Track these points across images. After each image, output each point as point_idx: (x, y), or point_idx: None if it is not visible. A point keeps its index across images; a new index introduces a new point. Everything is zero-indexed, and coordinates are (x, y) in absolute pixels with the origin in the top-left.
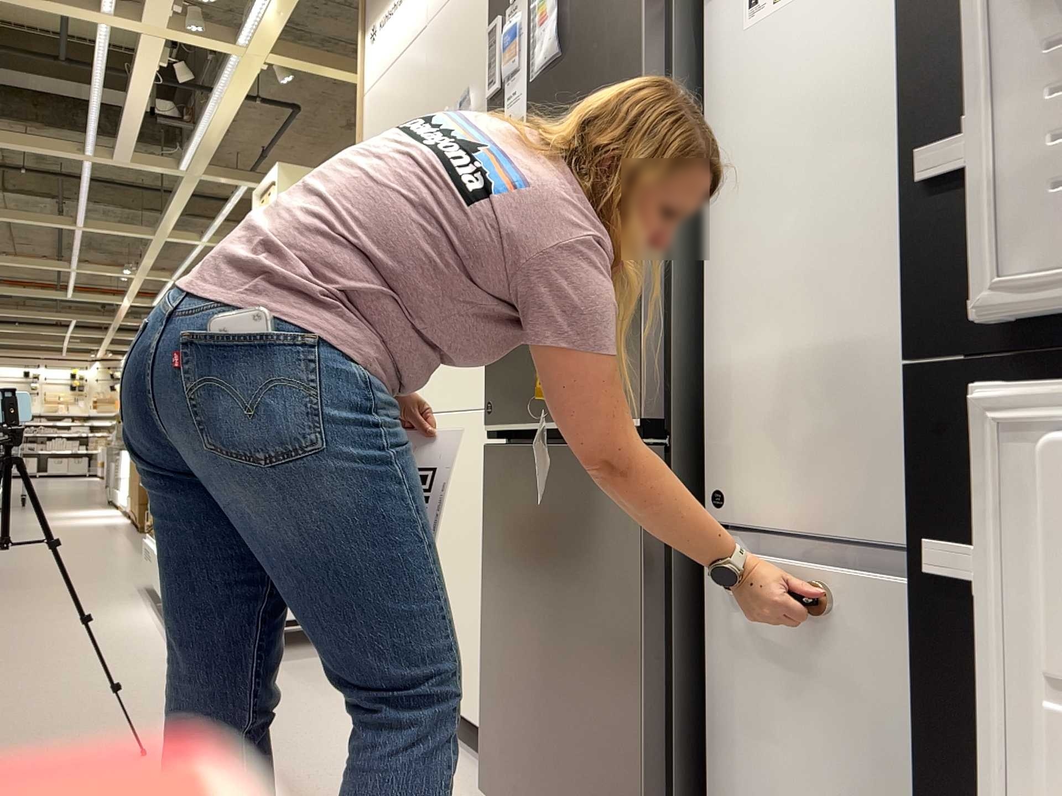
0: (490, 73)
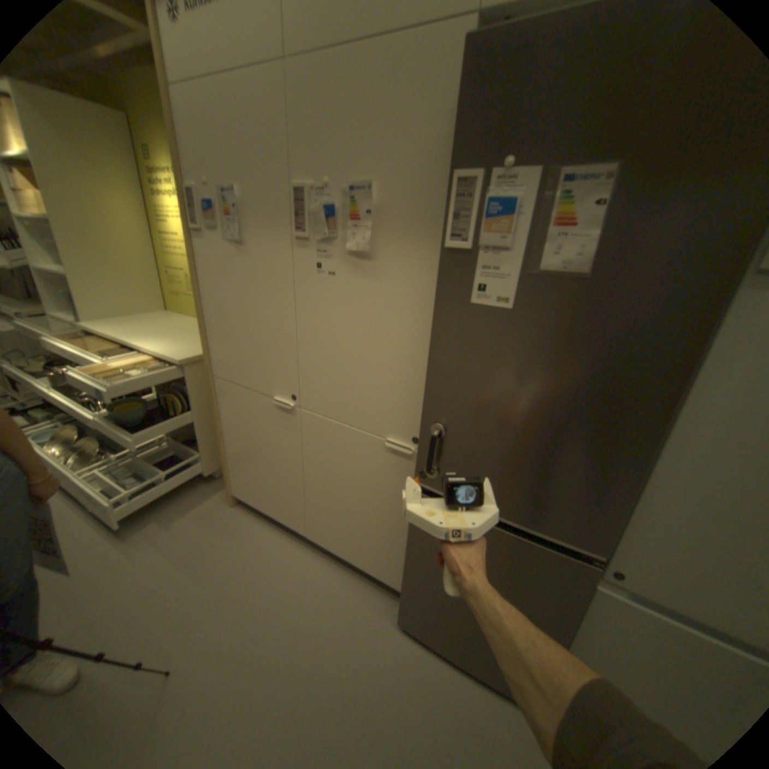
0: (456, 222)
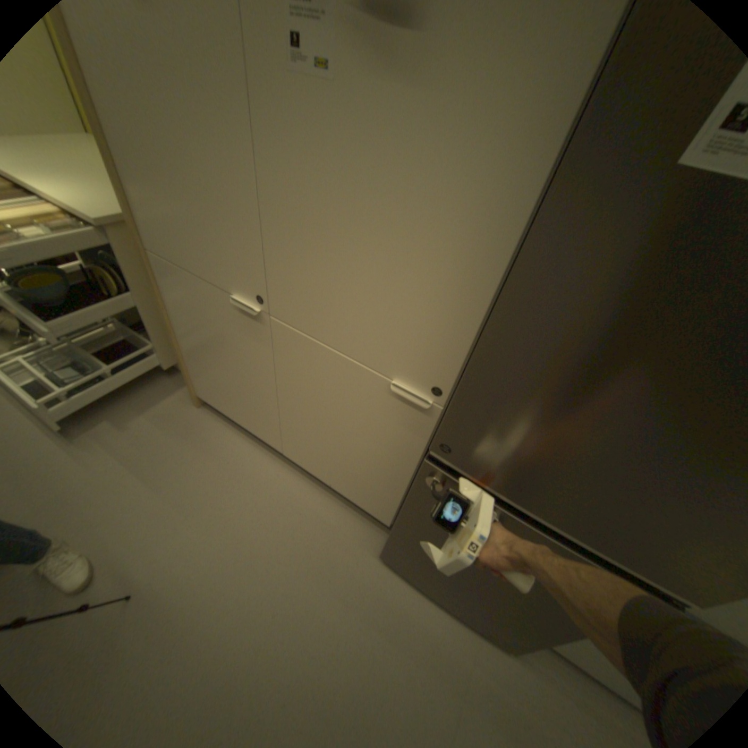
0: None
